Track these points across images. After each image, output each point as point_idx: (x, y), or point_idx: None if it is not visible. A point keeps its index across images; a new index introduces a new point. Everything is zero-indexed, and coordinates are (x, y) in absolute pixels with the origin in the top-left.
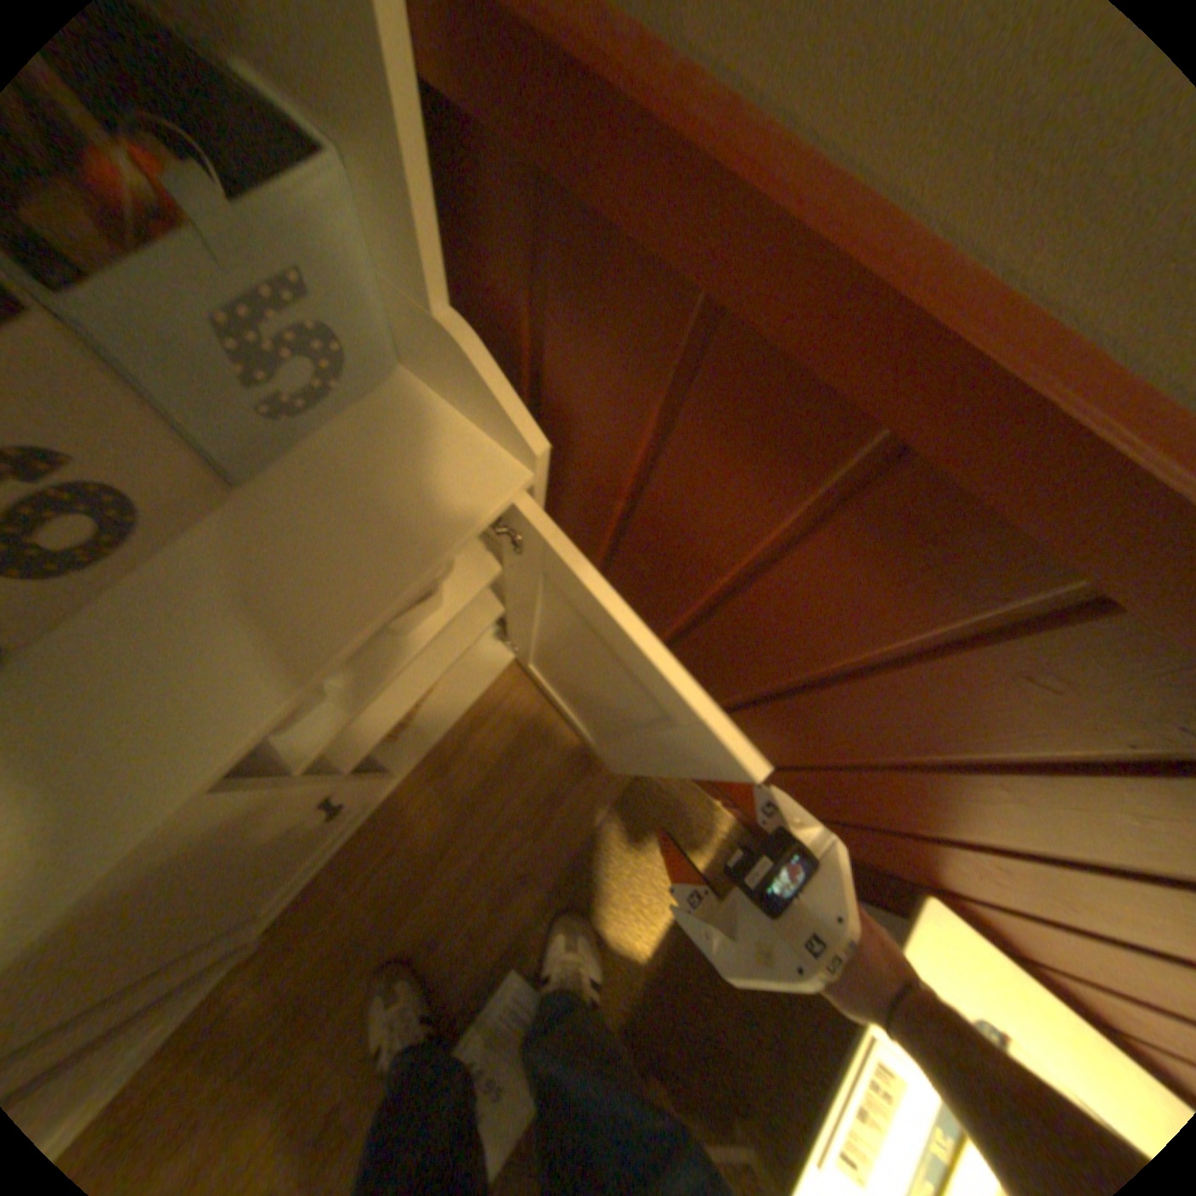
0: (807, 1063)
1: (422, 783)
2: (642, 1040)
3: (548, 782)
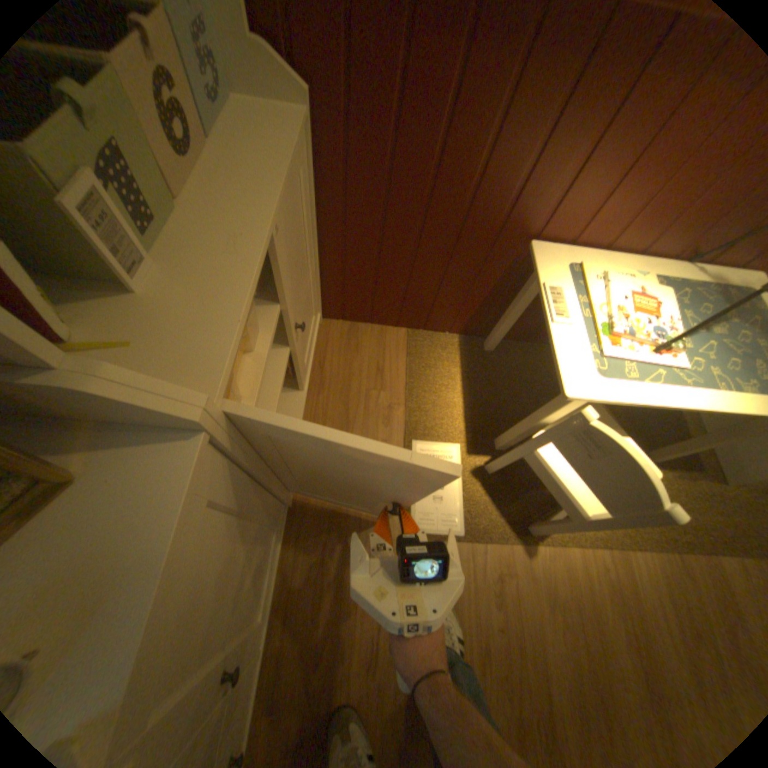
0: (545, 398)
1: (315, 397)
2: (481, 428)
3: (371, 365)
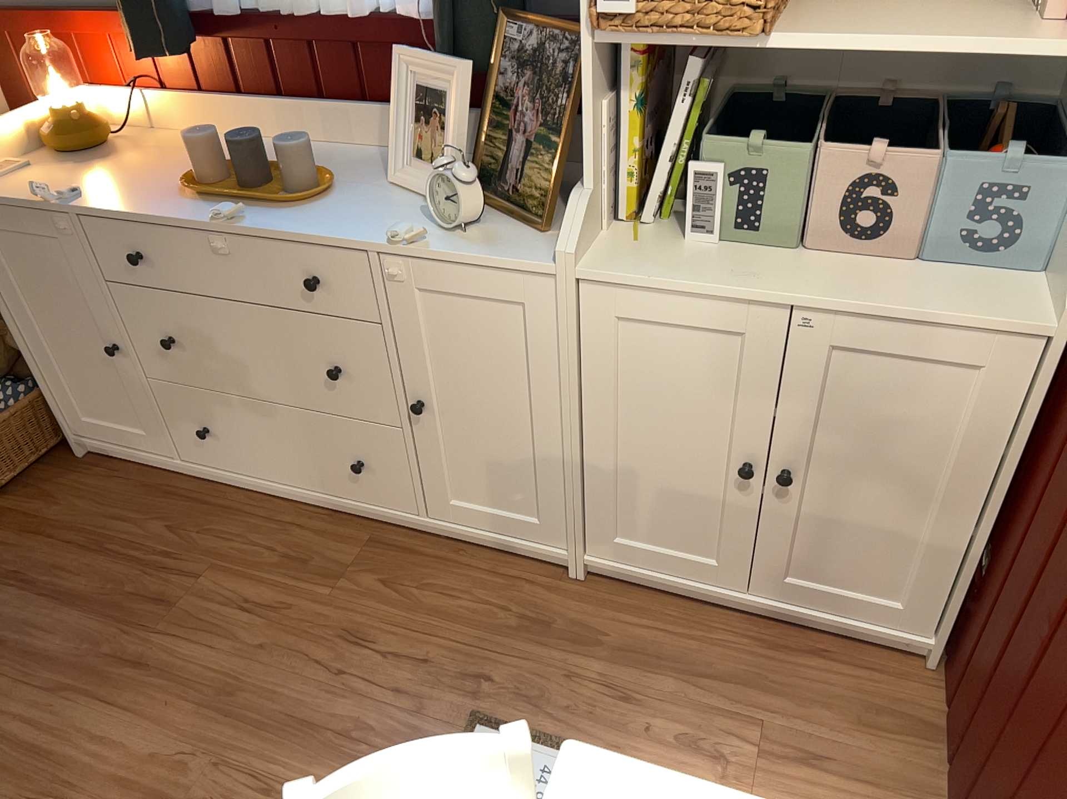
0: None
1: (746, 630)
2: None
3: (821, 739)
